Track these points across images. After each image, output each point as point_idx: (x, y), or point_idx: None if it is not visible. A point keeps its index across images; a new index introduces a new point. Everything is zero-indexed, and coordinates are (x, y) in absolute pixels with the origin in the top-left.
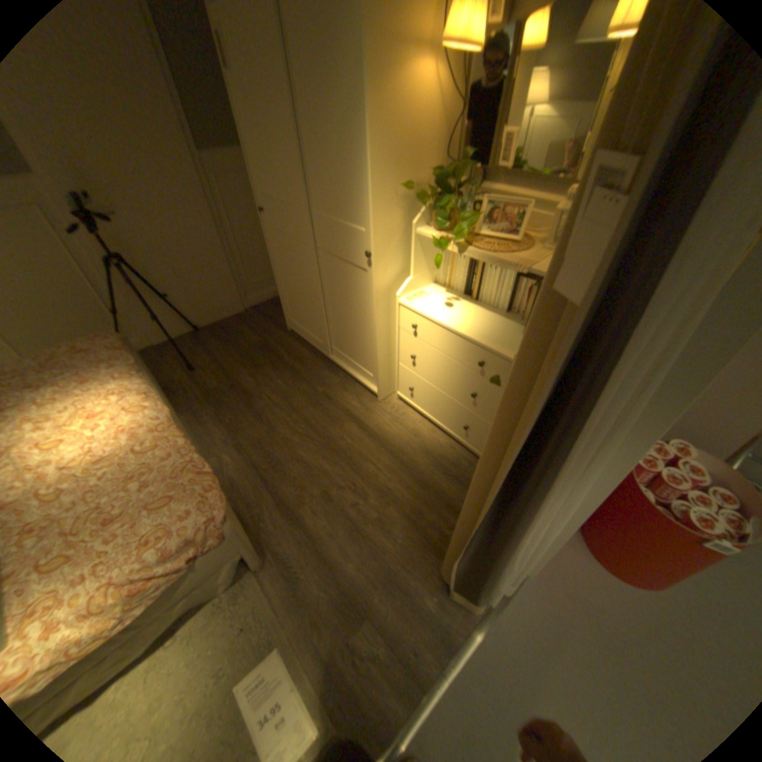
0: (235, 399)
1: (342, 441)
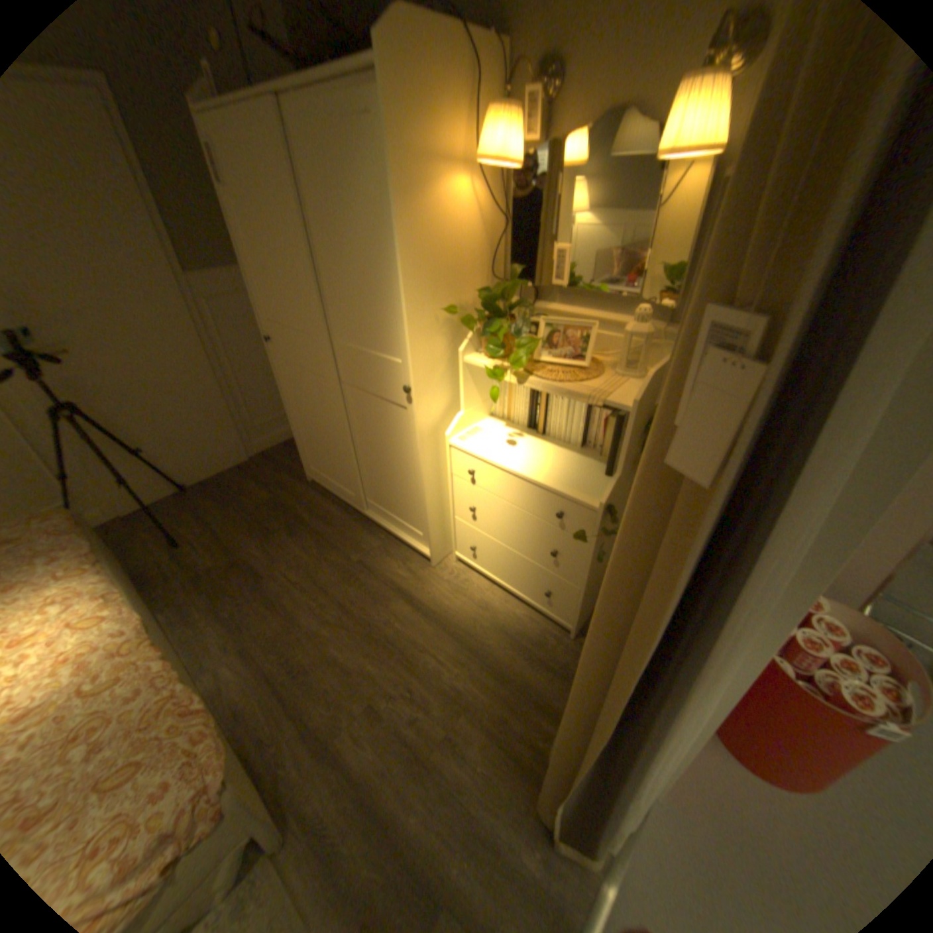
0: (237, 582)
1: (388, 627)
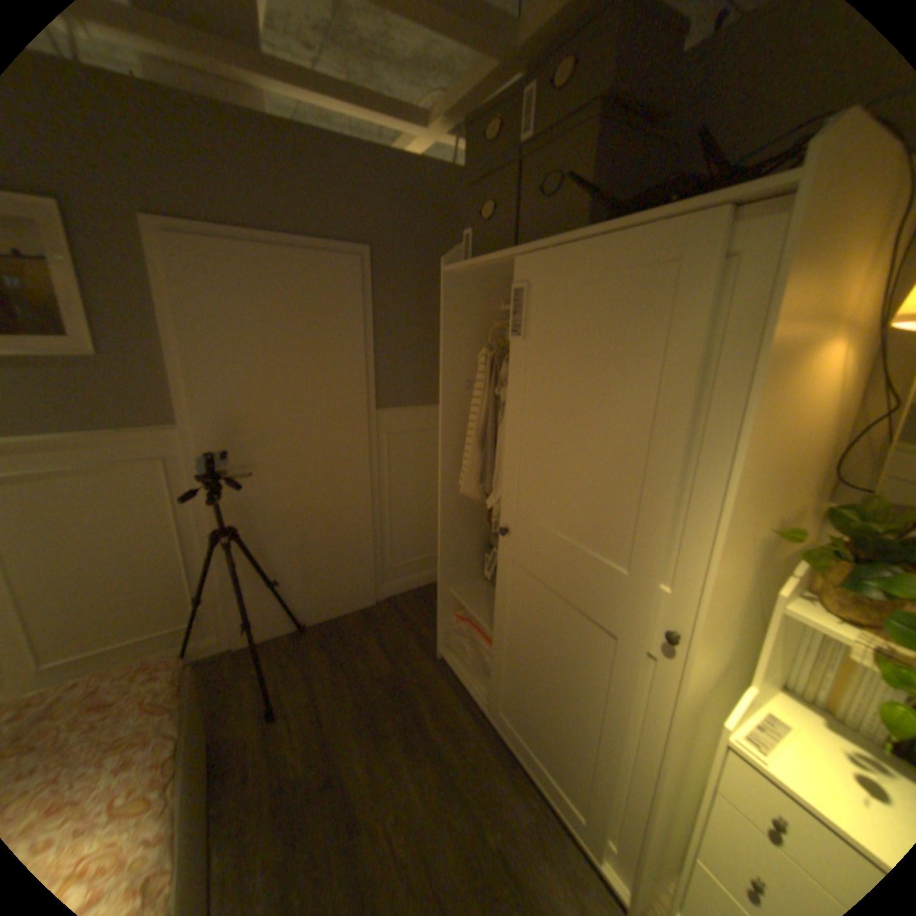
0: (323, 823)
1: None
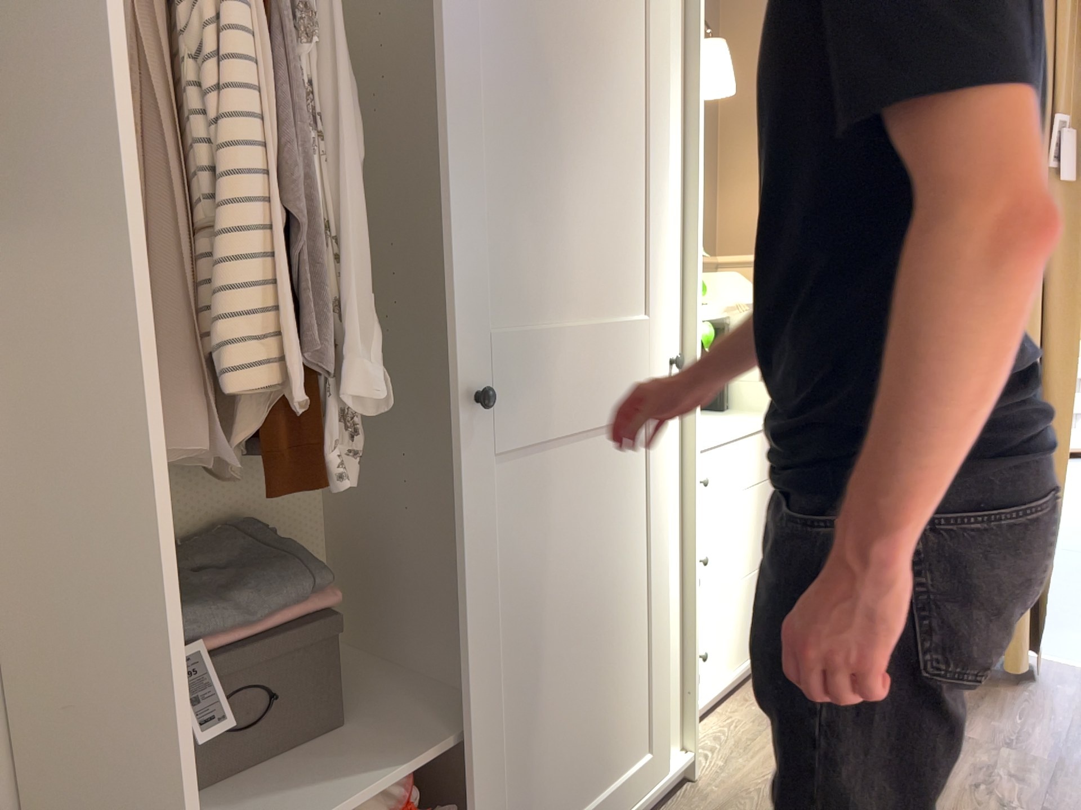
0: None
1: None
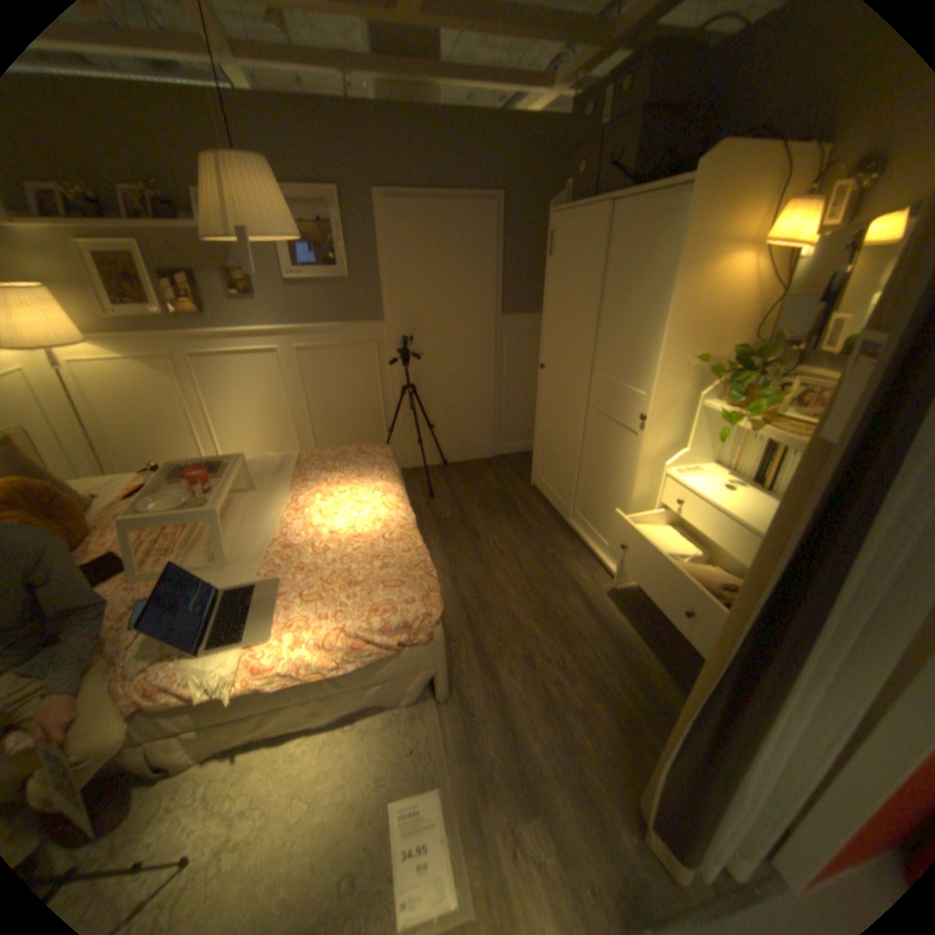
0: (462, 533)
1: (560, 610)
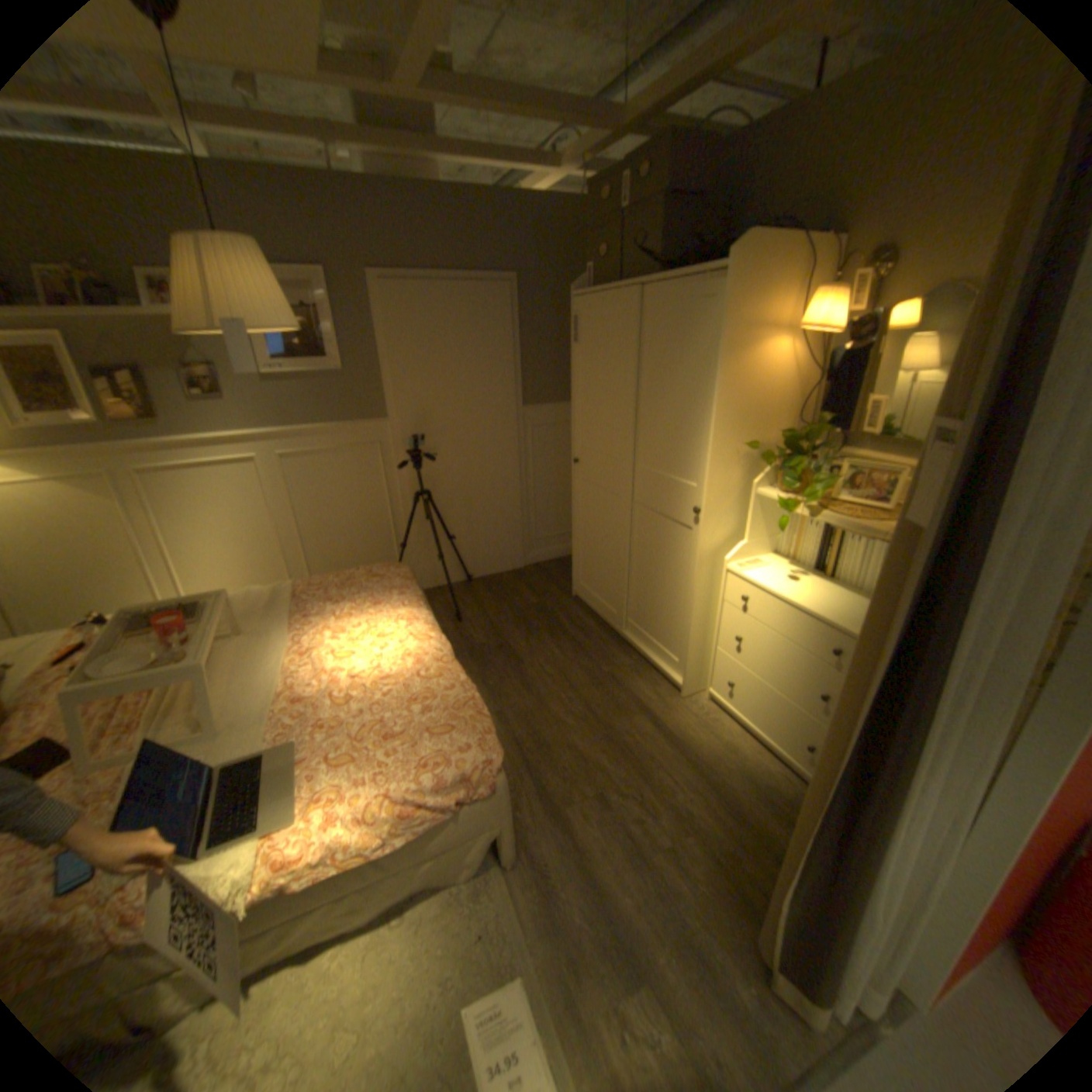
0: (502, 660)
1: (628, 736)
